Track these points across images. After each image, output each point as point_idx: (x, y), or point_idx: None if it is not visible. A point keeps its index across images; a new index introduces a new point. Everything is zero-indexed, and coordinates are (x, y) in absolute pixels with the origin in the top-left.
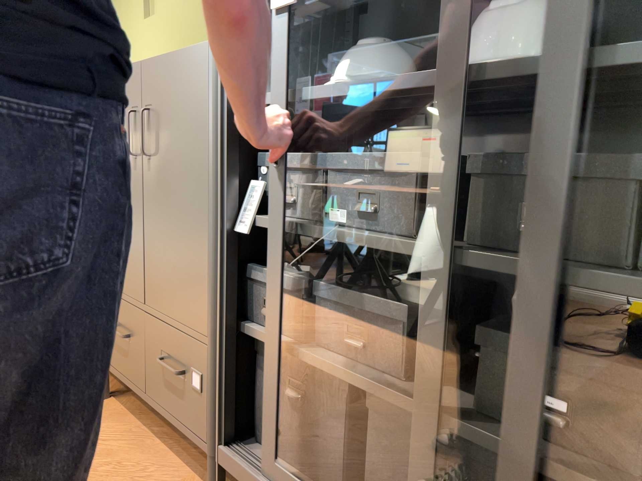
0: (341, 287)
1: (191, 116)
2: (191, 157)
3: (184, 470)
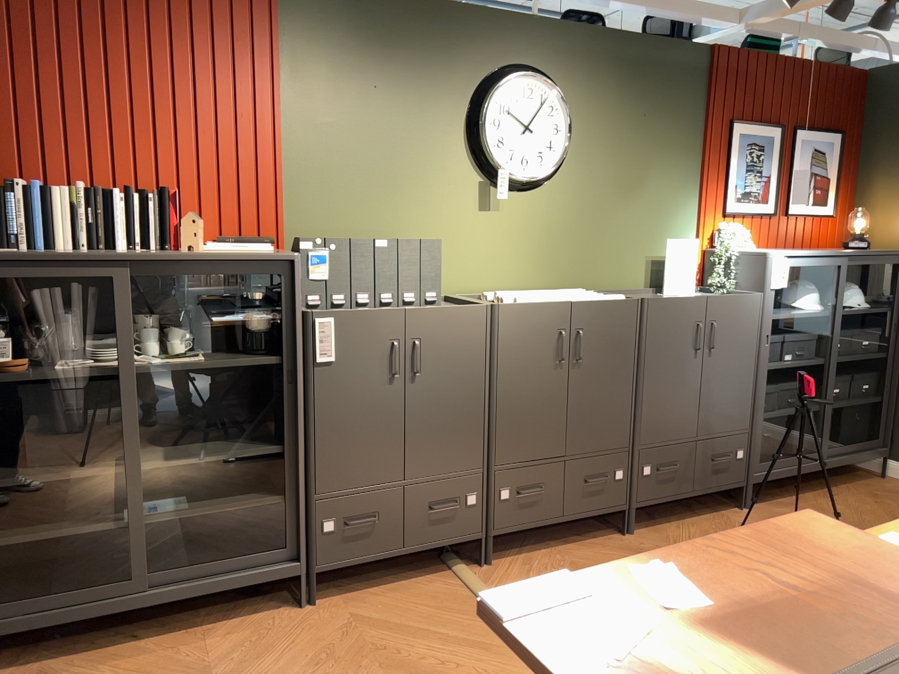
0: (783, 383)
1: (747, 327)
2: (745, 346)
3: (714, 514)
